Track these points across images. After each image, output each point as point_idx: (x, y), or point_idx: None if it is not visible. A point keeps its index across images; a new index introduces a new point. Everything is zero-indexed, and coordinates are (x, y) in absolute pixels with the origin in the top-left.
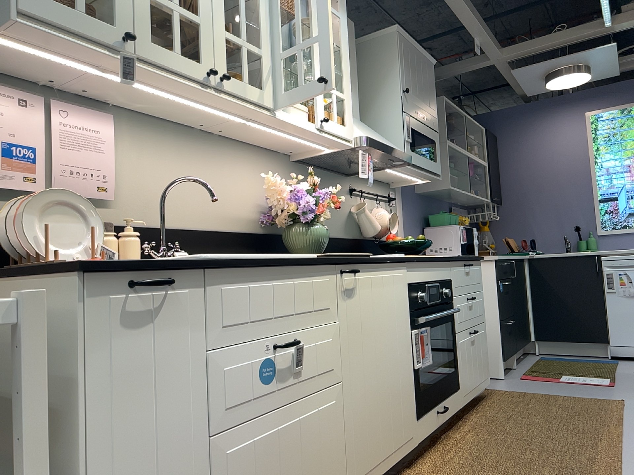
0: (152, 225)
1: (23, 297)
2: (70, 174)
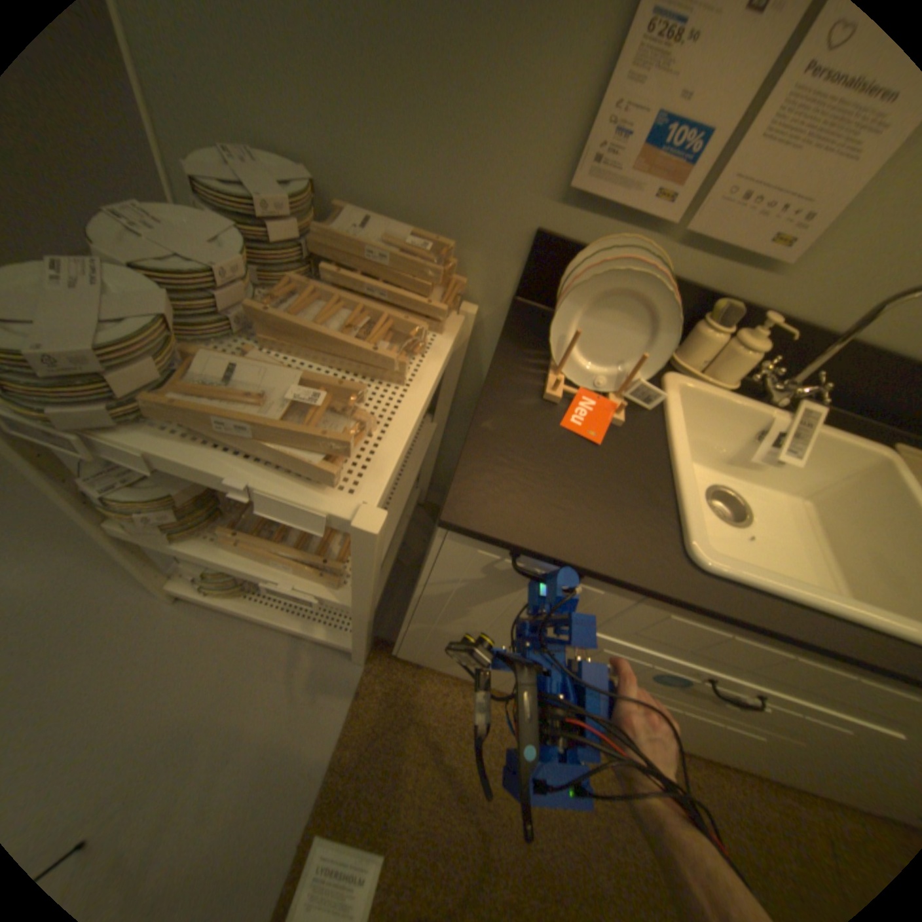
0: (834, 324)
1: (360, 534)
2: (743, 196)
